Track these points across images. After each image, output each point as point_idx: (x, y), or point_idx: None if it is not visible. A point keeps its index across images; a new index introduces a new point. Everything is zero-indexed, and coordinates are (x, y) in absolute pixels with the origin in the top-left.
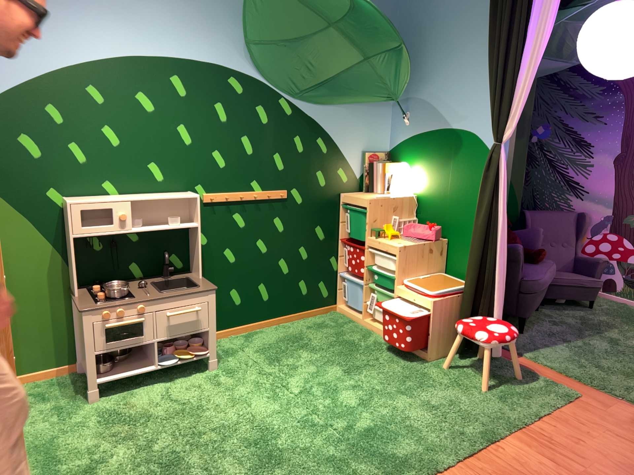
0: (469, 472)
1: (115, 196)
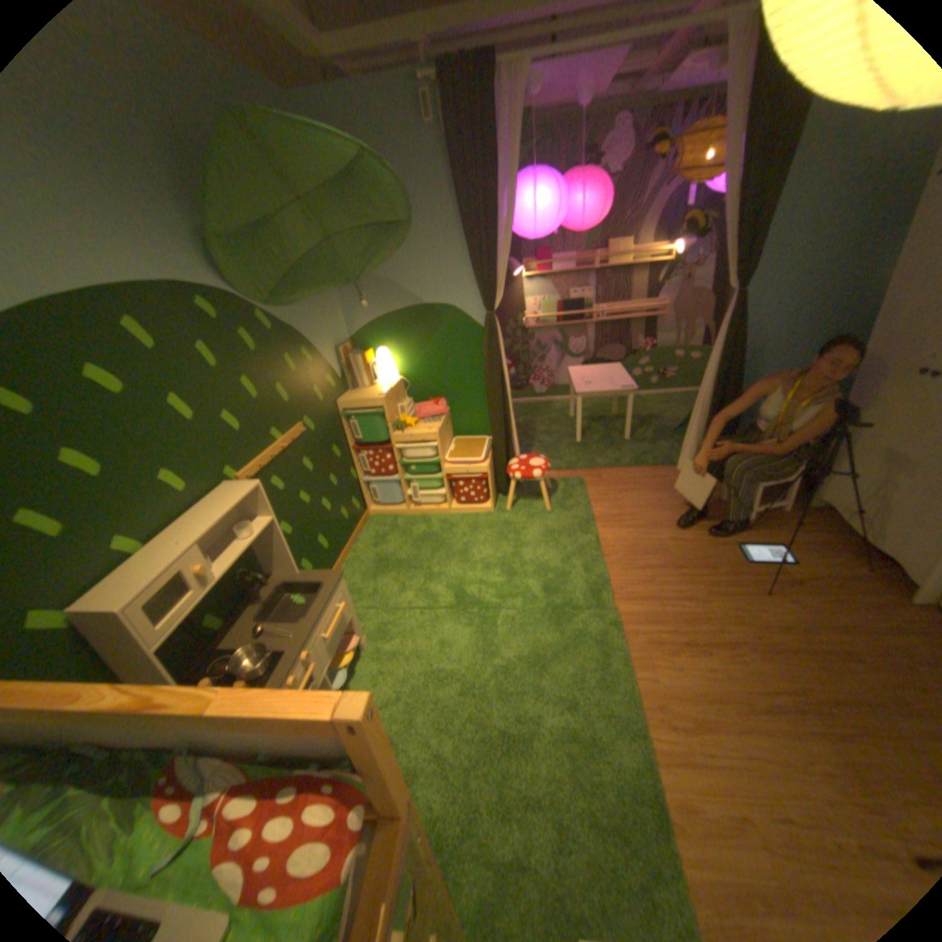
0: (615, 568)
1: (146, 552)
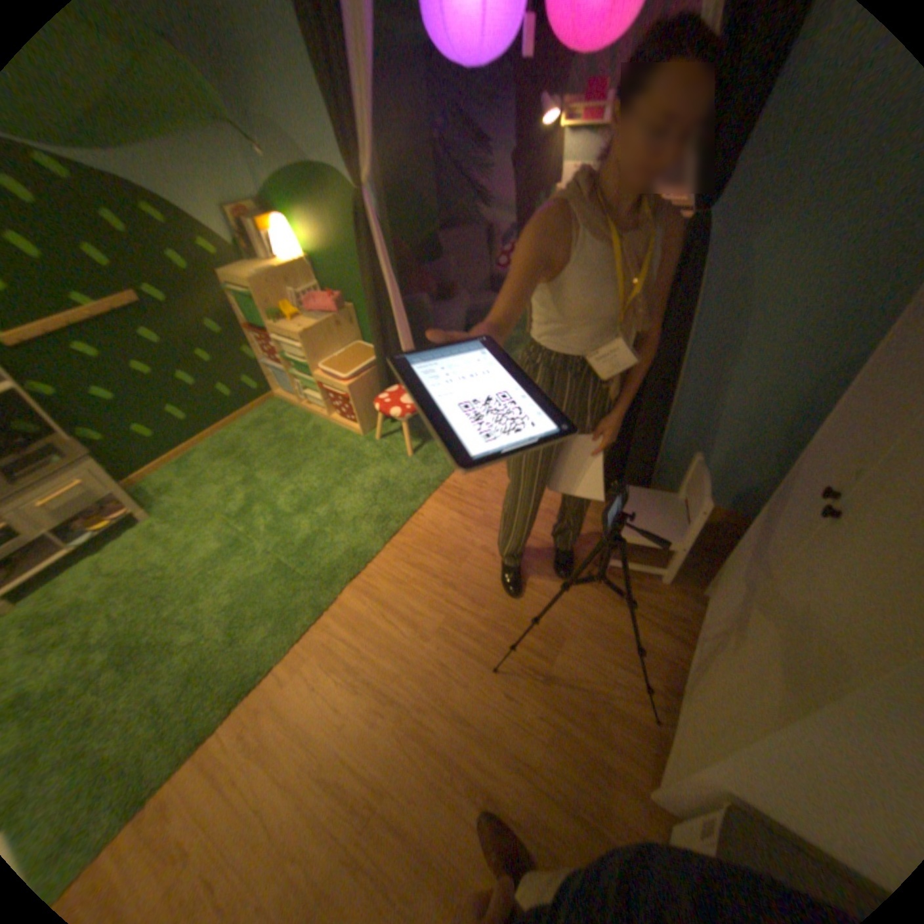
0: (391, 552)
1: None
